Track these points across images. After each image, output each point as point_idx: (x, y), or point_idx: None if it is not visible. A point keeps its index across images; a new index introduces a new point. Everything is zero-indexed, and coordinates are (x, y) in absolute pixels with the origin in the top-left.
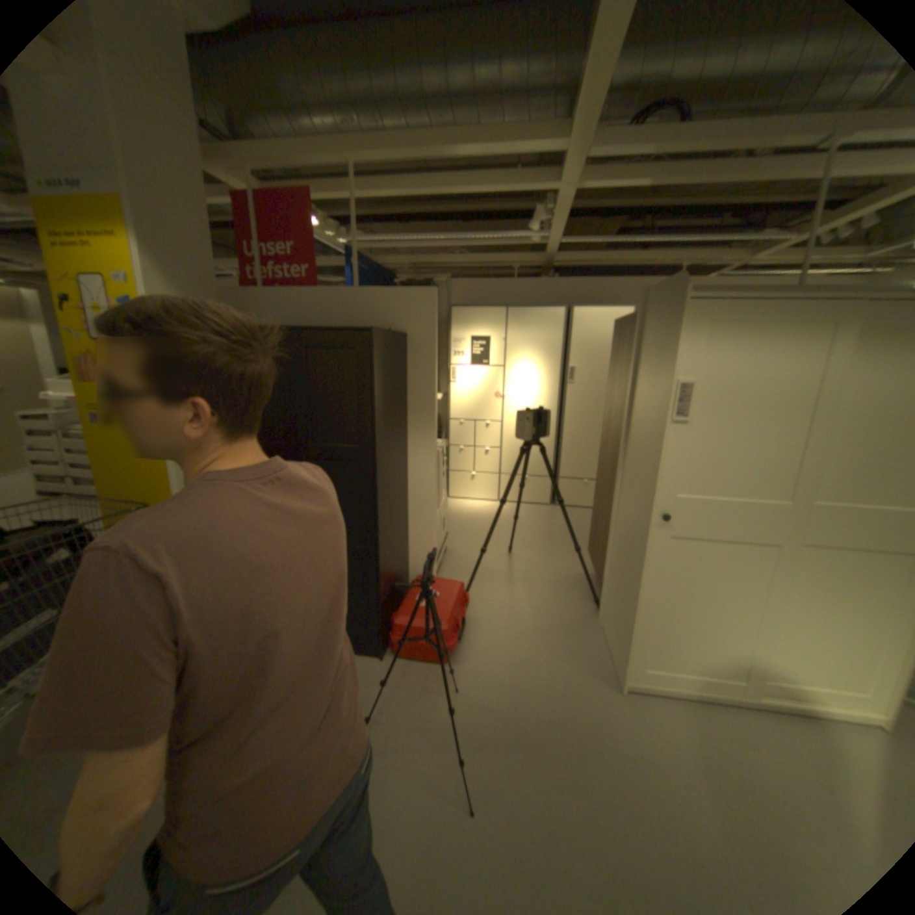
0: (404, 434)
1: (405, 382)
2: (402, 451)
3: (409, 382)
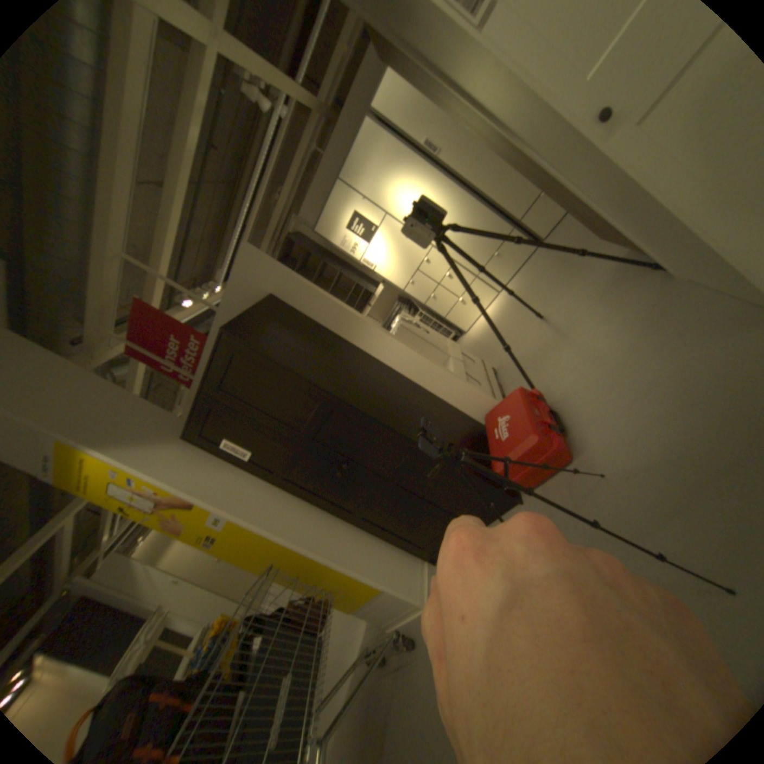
0: (353, 350)
1: (310, 321)
2: (366, 361)
3: (313, 317)
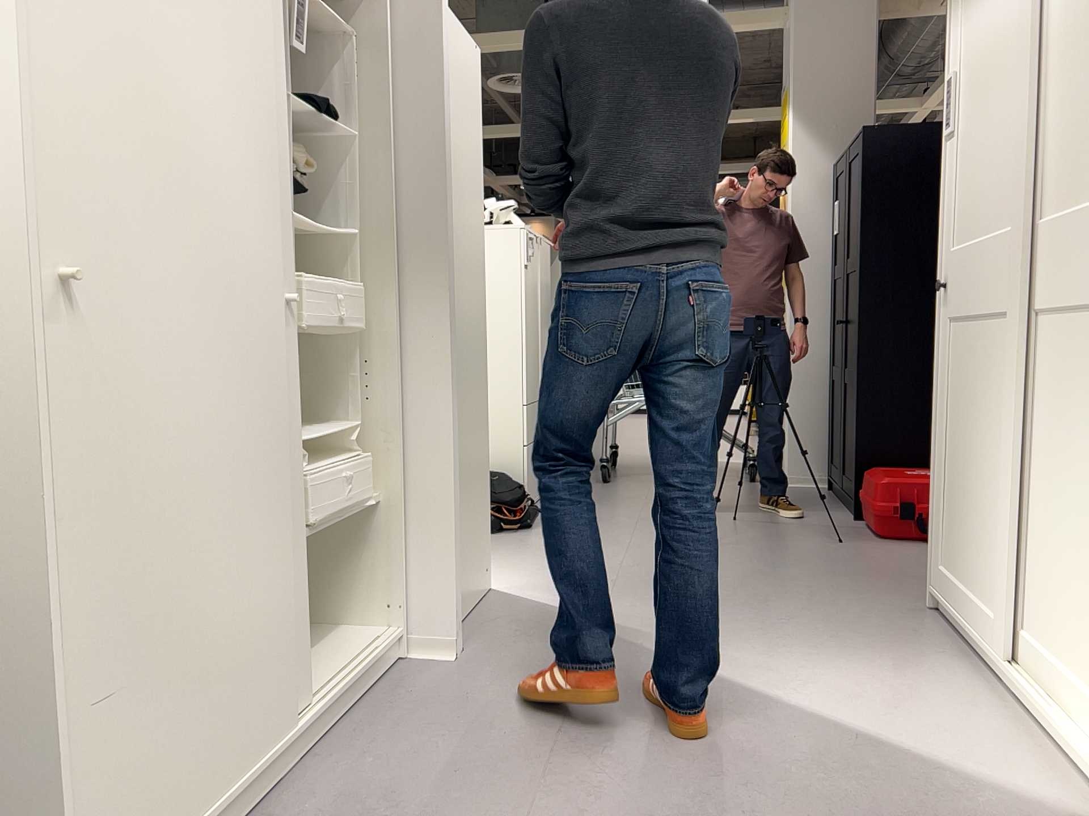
0: None
1: None
2: None
3: None
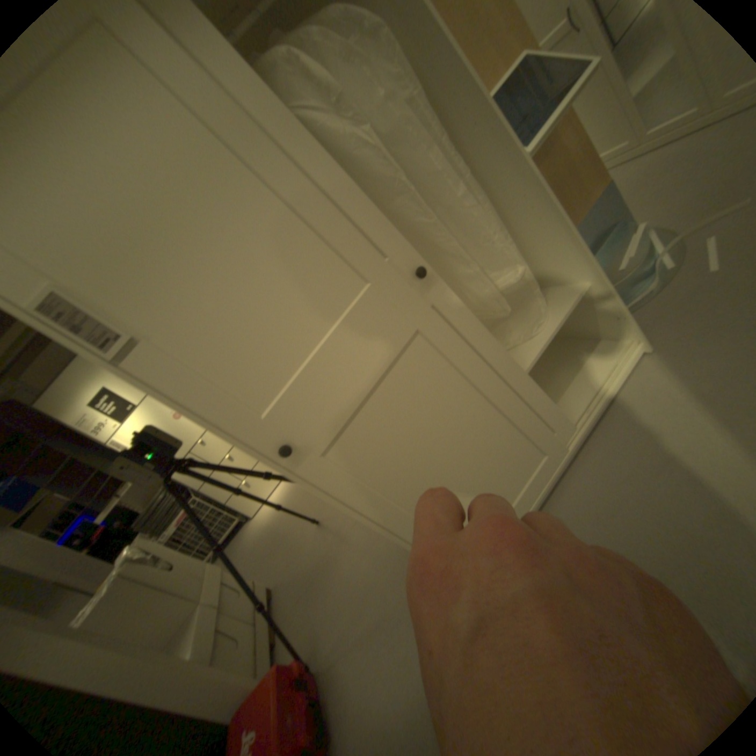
0: None
1: None
2: None
3: None
